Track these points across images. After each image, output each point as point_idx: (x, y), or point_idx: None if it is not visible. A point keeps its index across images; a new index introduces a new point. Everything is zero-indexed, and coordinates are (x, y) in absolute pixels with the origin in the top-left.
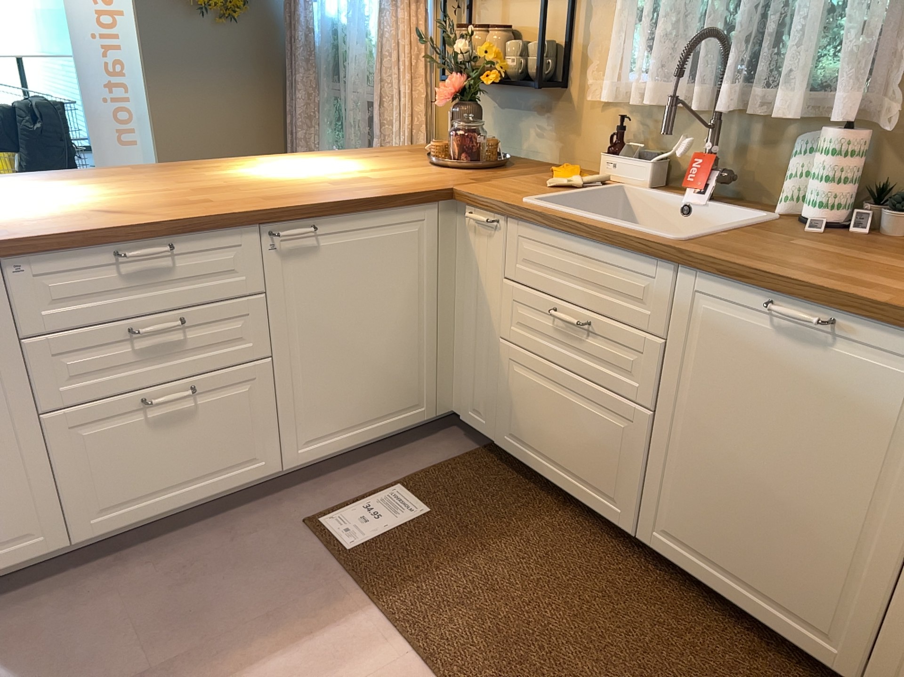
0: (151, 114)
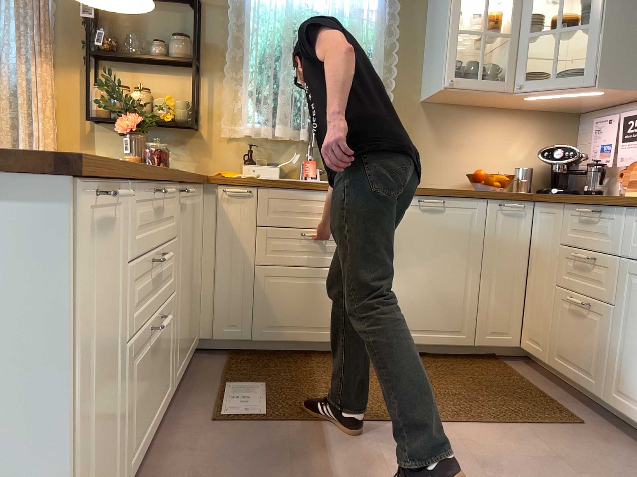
0: None
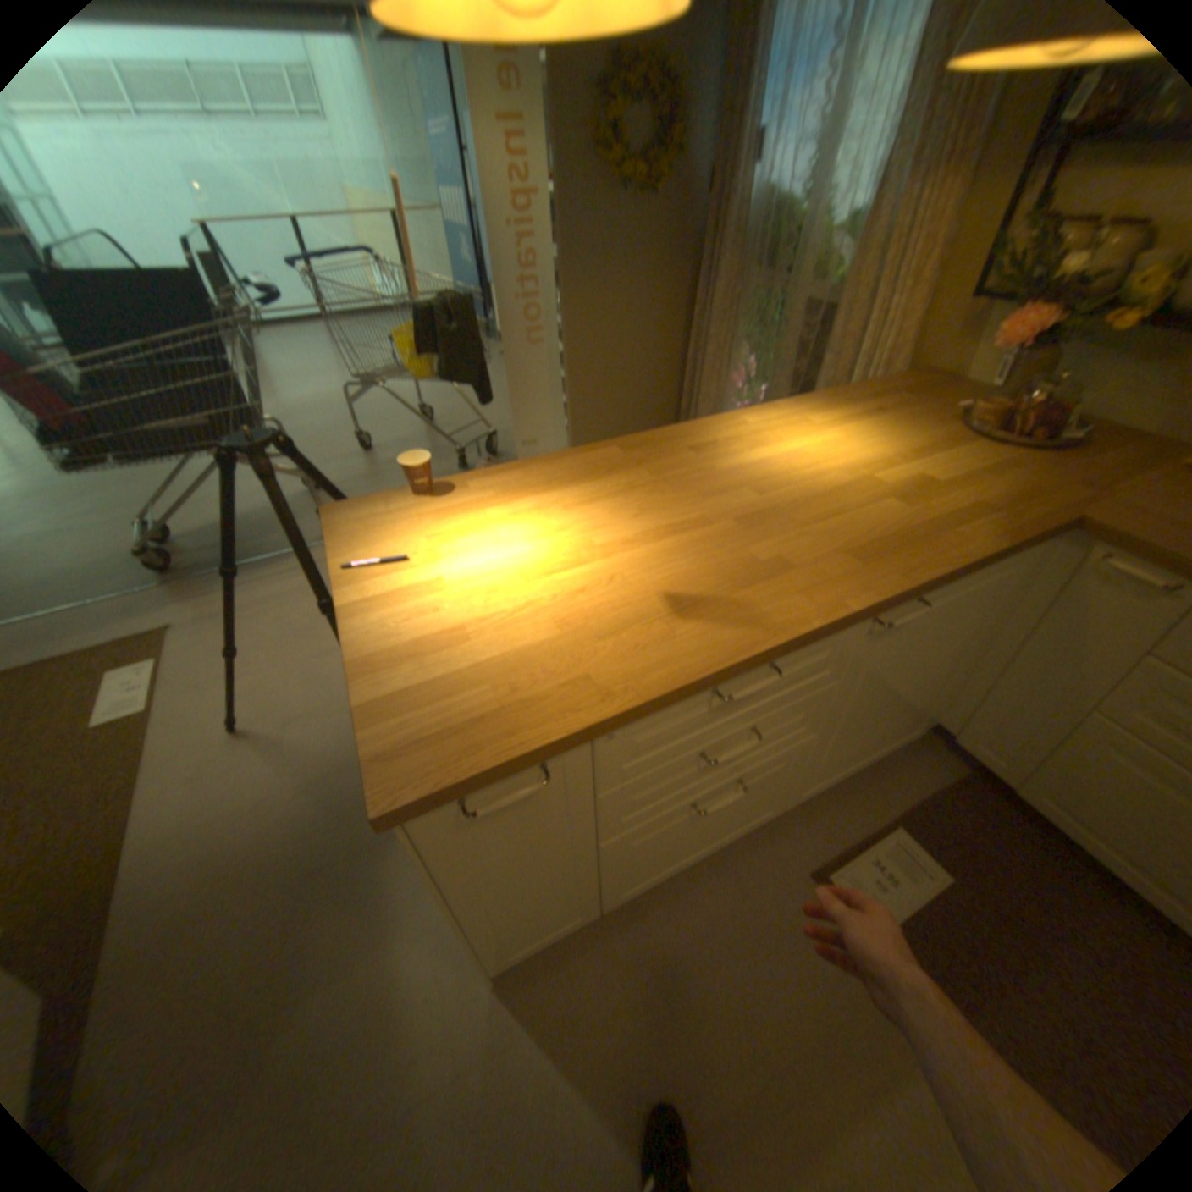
0: (560, 313)
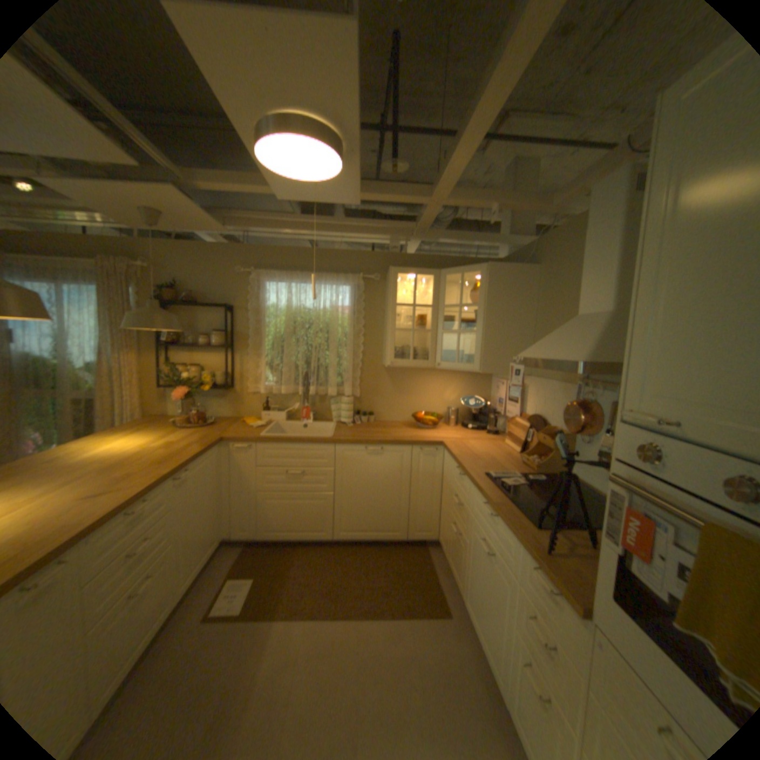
0: None
